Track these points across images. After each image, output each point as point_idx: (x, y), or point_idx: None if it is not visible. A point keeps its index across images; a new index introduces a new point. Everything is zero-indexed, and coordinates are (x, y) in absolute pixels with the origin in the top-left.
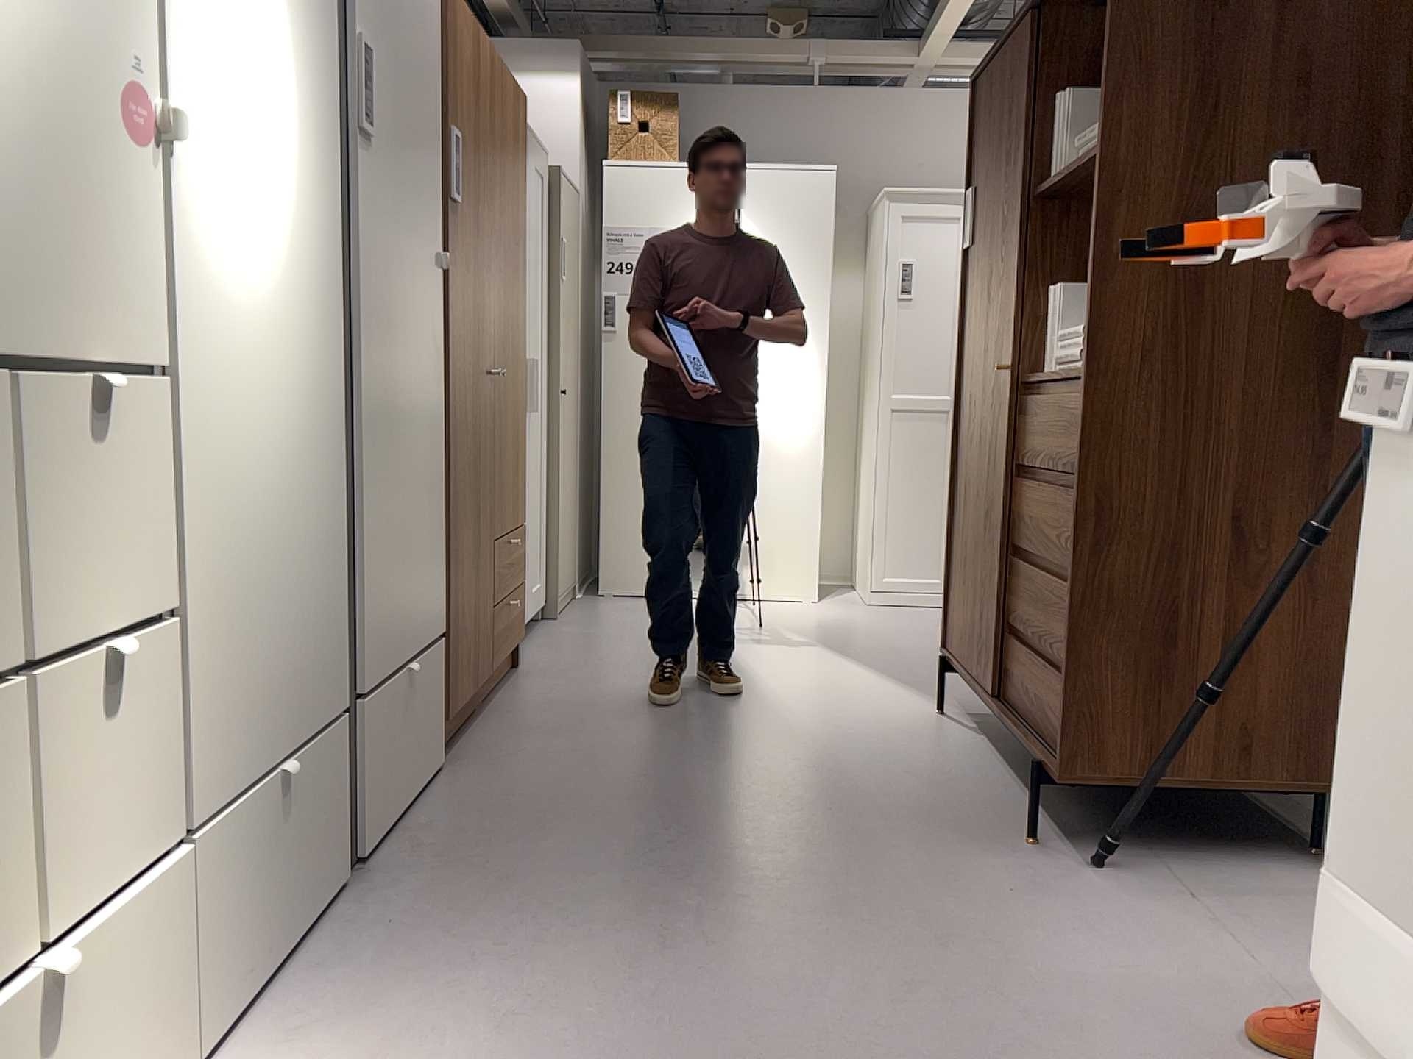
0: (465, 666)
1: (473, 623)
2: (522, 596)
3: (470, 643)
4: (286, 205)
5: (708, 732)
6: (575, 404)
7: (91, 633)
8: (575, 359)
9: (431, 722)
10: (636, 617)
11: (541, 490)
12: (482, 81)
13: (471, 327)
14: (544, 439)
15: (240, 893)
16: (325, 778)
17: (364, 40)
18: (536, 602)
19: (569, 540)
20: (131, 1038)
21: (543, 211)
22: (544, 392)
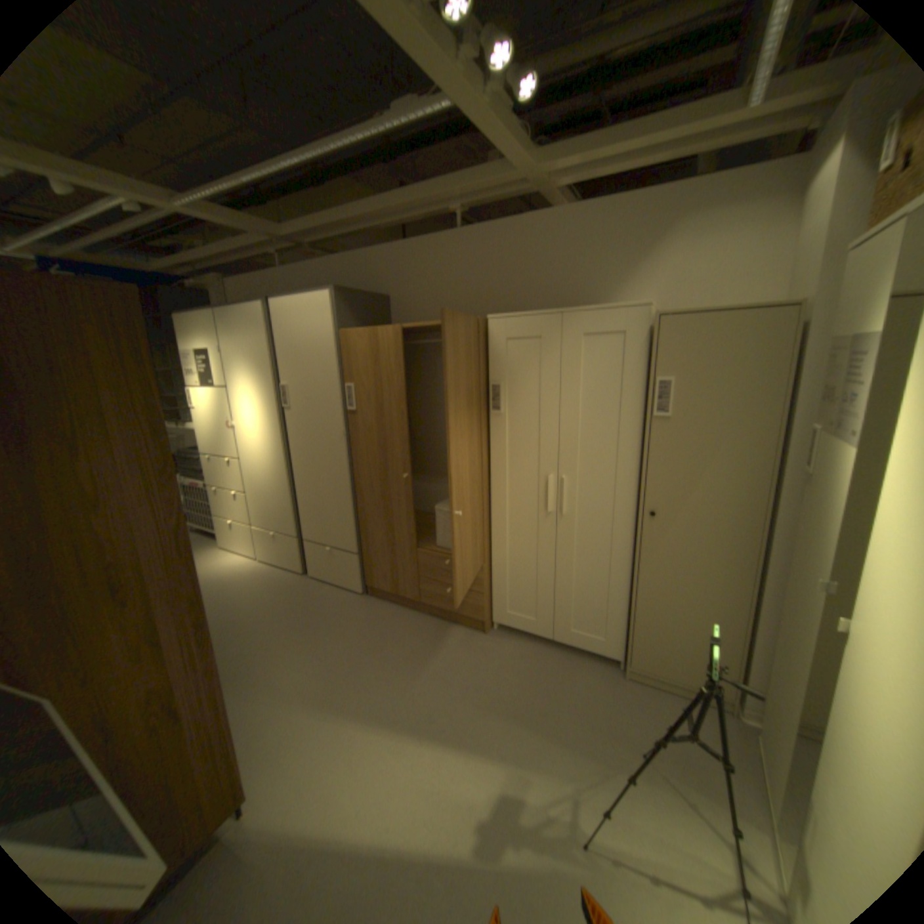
0: (383, 578)
1: (391, 568)
2: (479, 599)
3: (388, 573)
4: (263, 431)
5: (331, 671)
6: (746, 538)
7: (234, 490)
8: (752, 494)
9: (349, 574)
10: (639, 738)
11: (610, 577)
12: (382, 351)
13: (377, 455)
14: (624, 544)
15: (264, 544)
16: (289, 545)
17: (285, 385)
18: (590, 645)
19: (692, 647)
20: (246, 543)
21: (623, 361)
22: (627, 507)
